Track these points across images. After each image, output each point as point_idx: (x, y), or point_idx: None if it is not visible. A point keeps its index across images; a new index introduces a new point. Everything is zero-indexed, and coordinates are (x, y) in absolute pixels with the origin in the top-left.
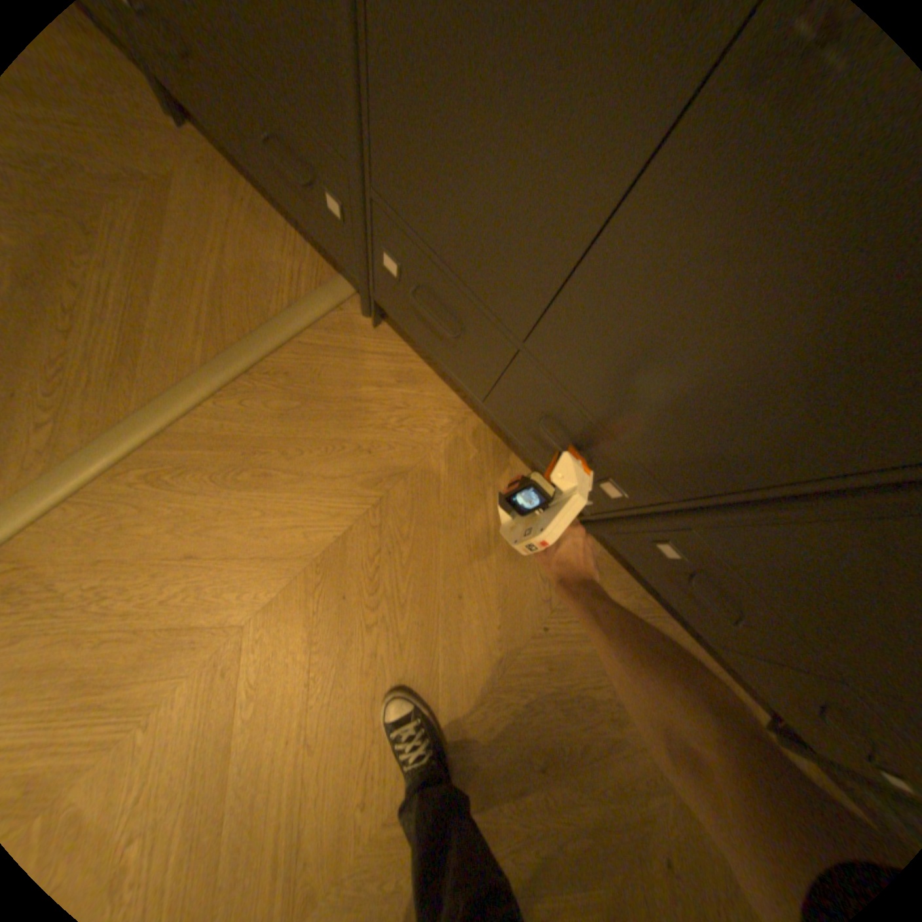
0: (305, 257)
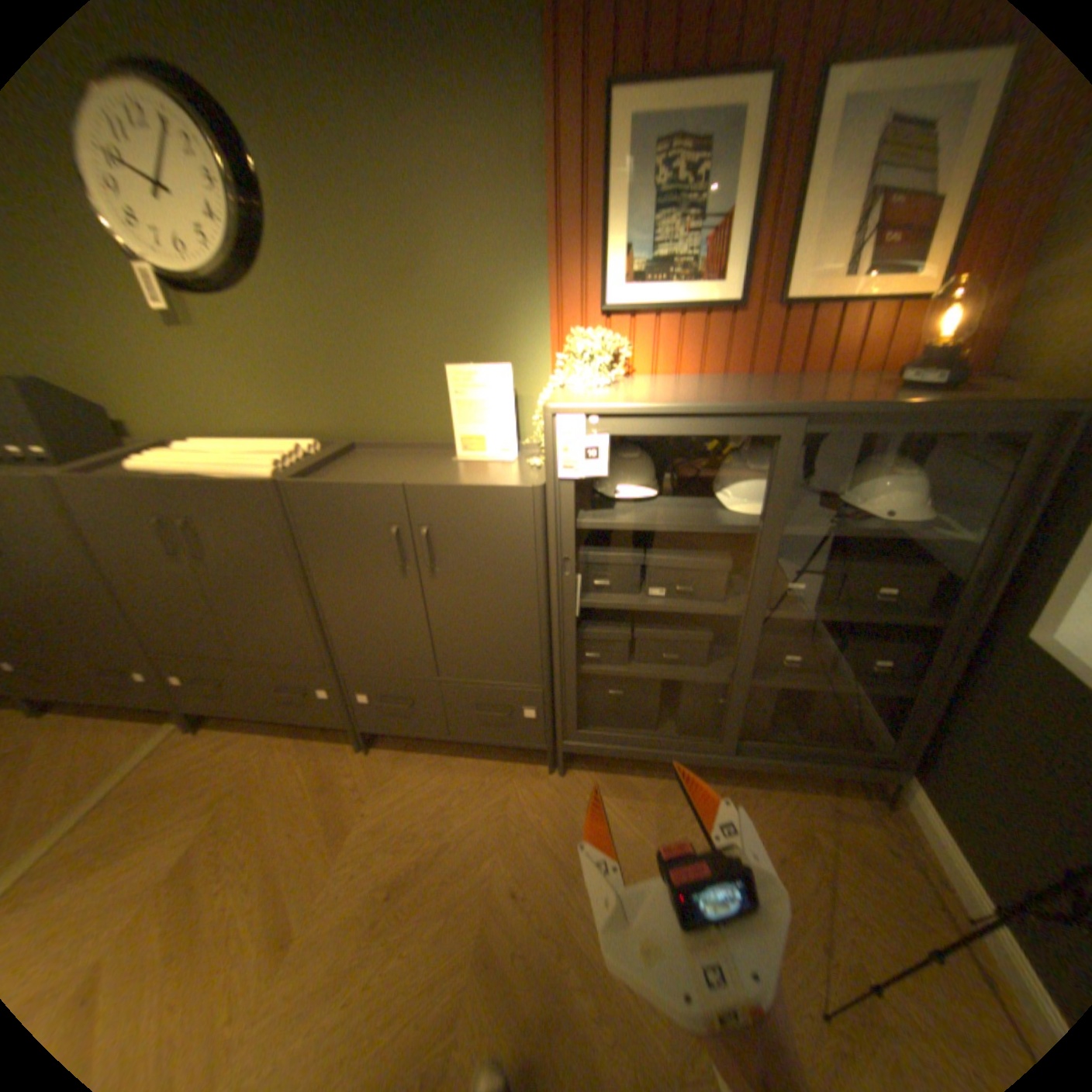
0: (140, 730)
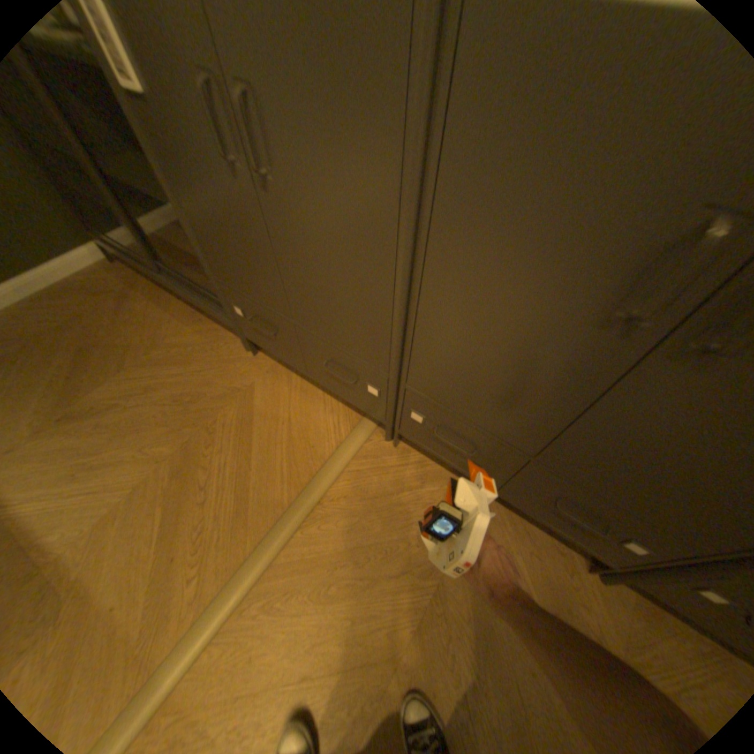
0: (340, 411)
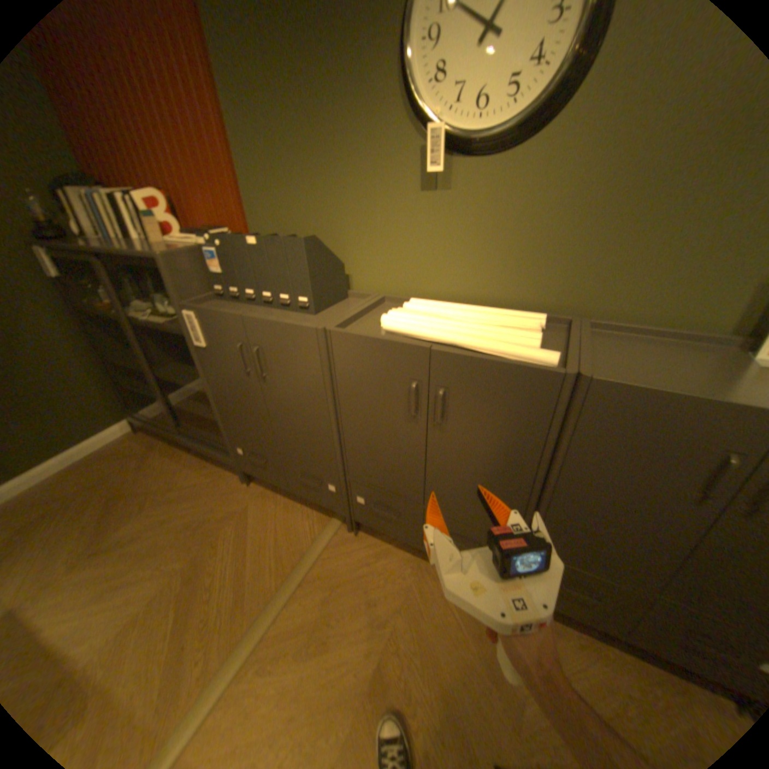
0: (315, 516)
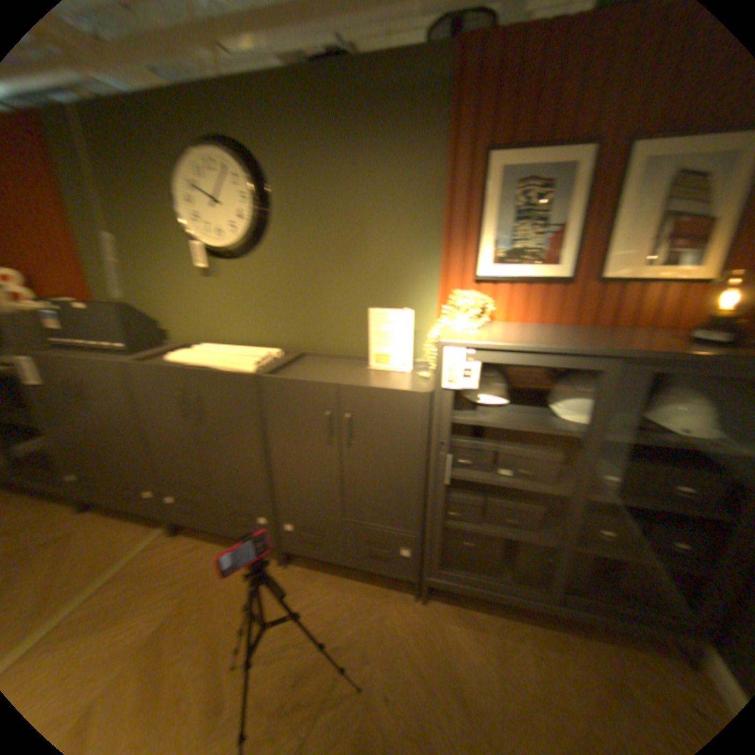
0: (136, 531)
